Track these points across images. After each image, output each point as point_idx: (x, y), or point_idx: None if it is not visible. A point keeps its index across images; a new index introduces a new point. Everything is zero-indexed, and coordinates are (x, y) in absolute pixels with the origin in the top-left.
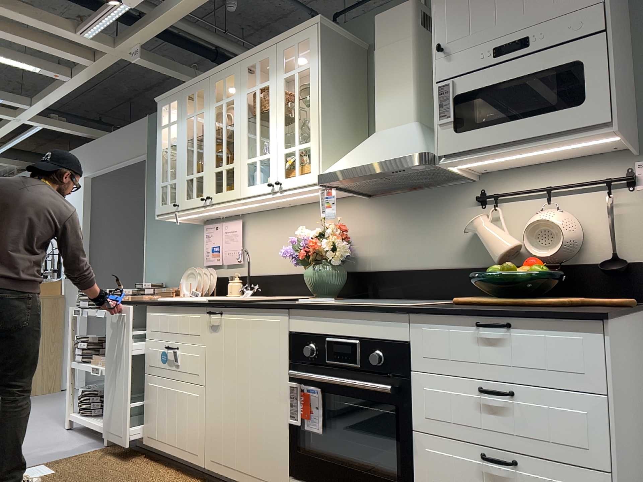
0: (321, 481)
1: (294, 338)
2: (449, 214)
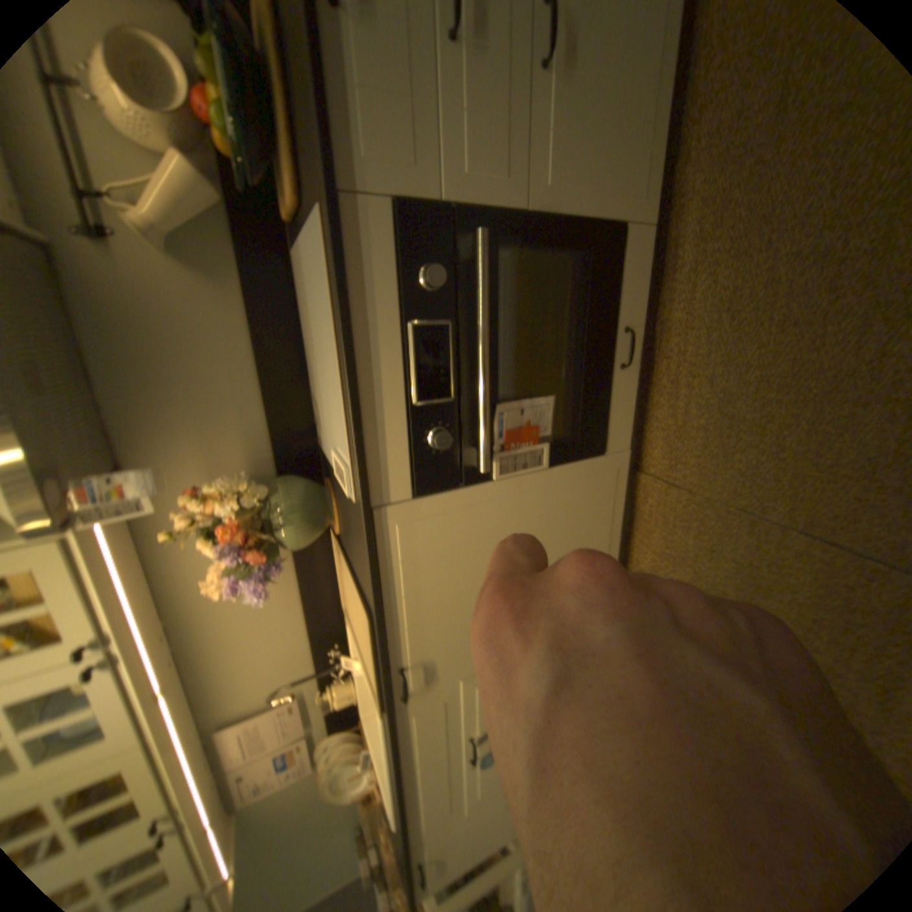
0: (606, 394)
1: (425, 479)
2: (145, 299)
